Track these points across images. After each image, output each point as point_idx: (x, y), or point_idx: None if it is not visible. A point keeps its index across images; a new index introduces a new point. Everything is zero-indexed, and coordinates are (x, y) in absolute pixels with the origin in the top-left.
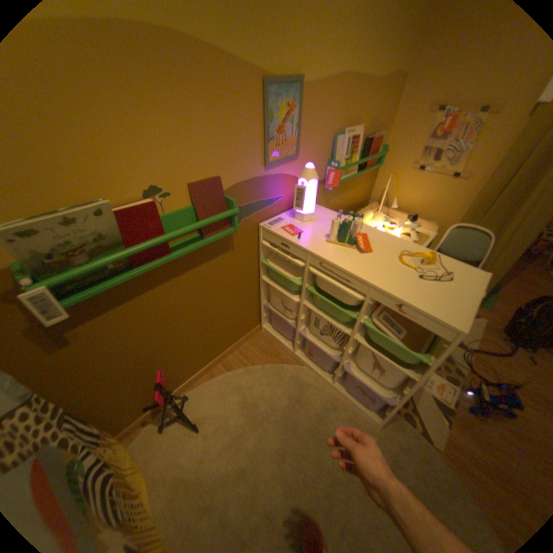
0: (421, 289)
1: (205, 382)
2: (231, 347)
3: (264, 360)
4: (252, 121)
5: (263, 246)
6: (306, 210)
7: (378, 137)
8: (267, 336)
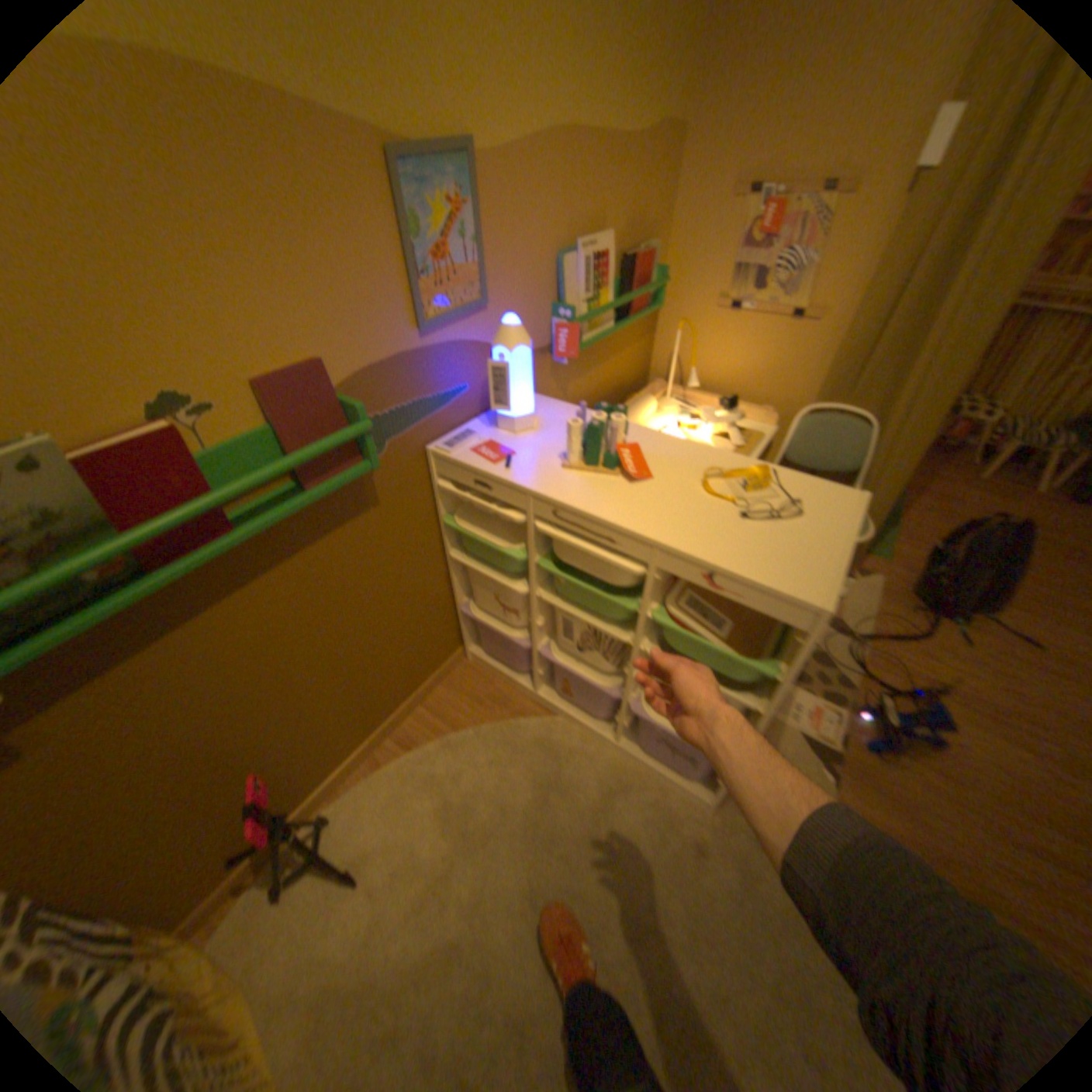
0: (746, 539)
1: (361, 780)
2: (407, 701)
3: (478, 716)
4: (374, 236)
5: (442, 489)
6: (518, 408)
7: (644, 253)
8: (480, 666)
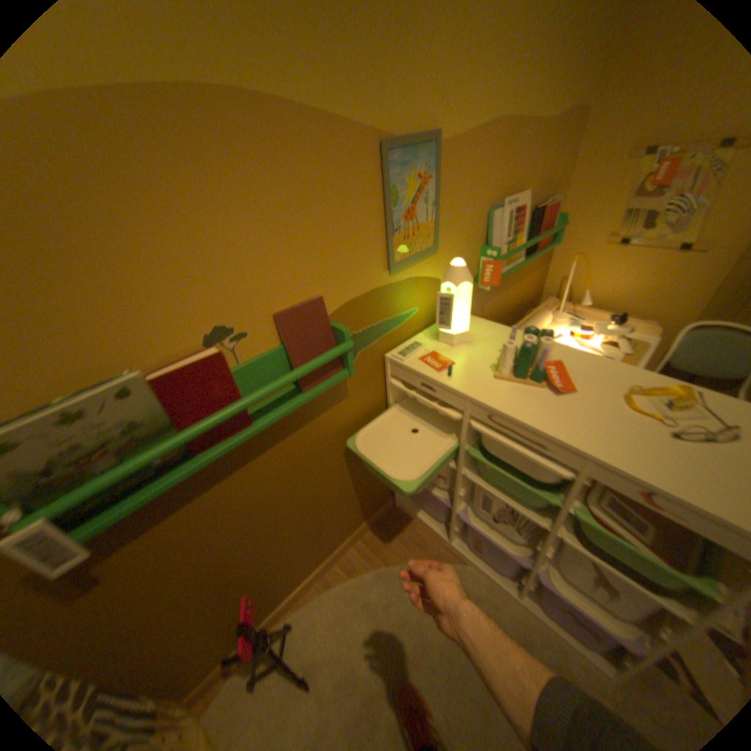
0: (685, 461)
1: (316, 596)
2: (351, 536)
3: (403, 555)
4: (367, 207)
5: (393, 385)
6: (457, 327)
7: (552, 205)
8: (405, 513)
